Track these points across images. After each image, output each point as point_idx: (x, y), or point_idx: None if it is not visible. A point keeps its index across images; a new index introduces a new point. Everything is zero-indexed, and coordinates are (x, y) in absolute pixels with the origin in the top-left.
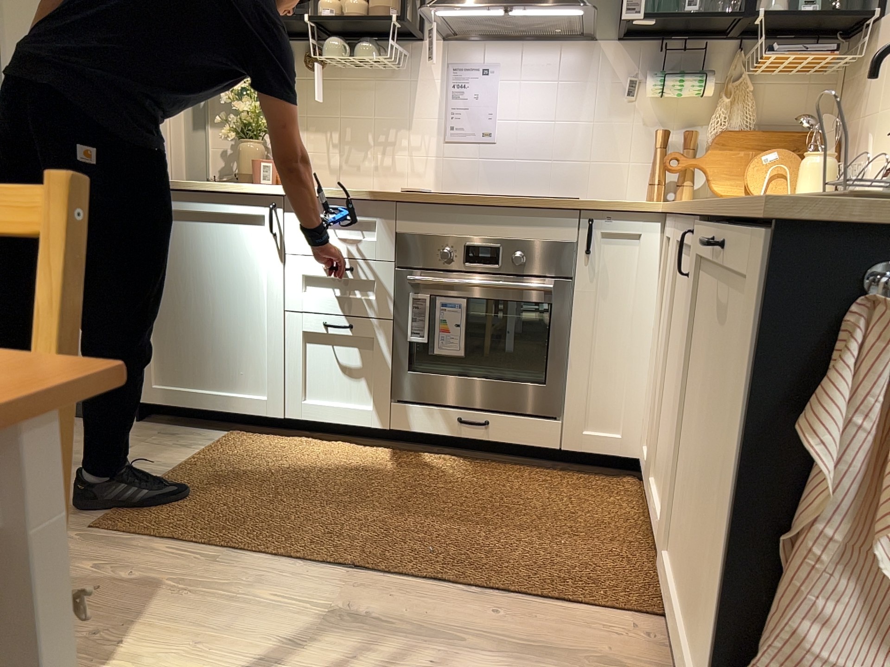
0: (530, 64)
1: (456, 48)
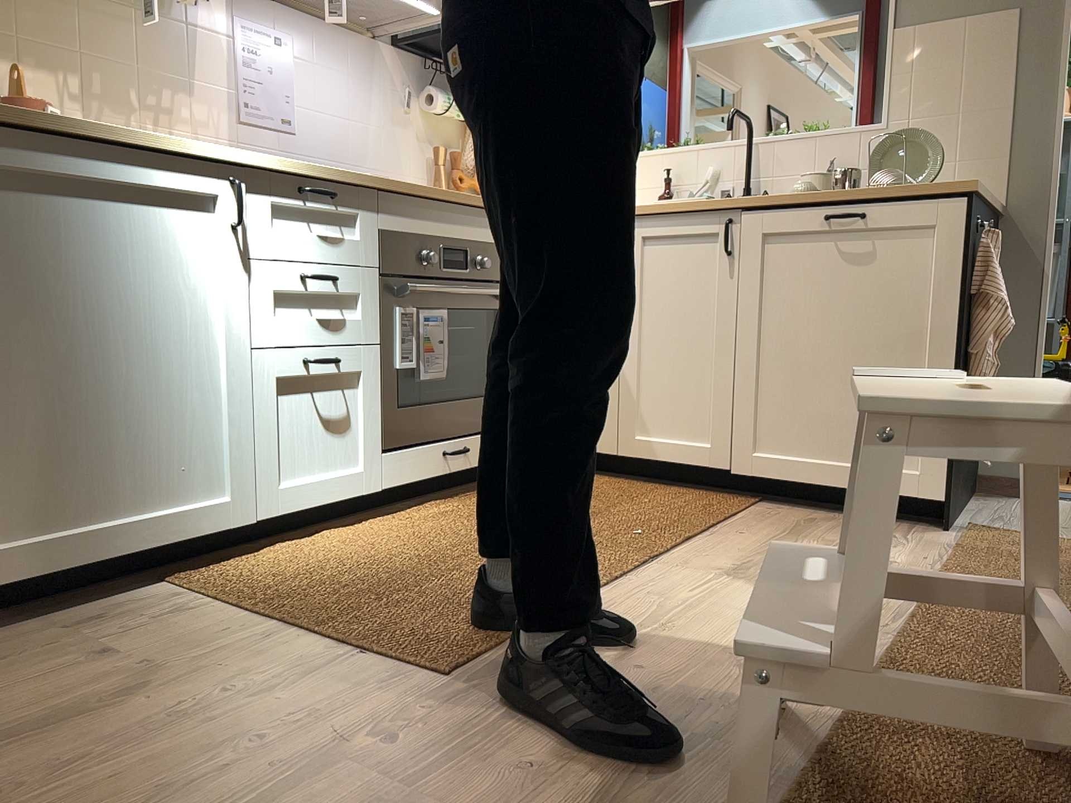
0: (325, 49)
1: (246, 3)
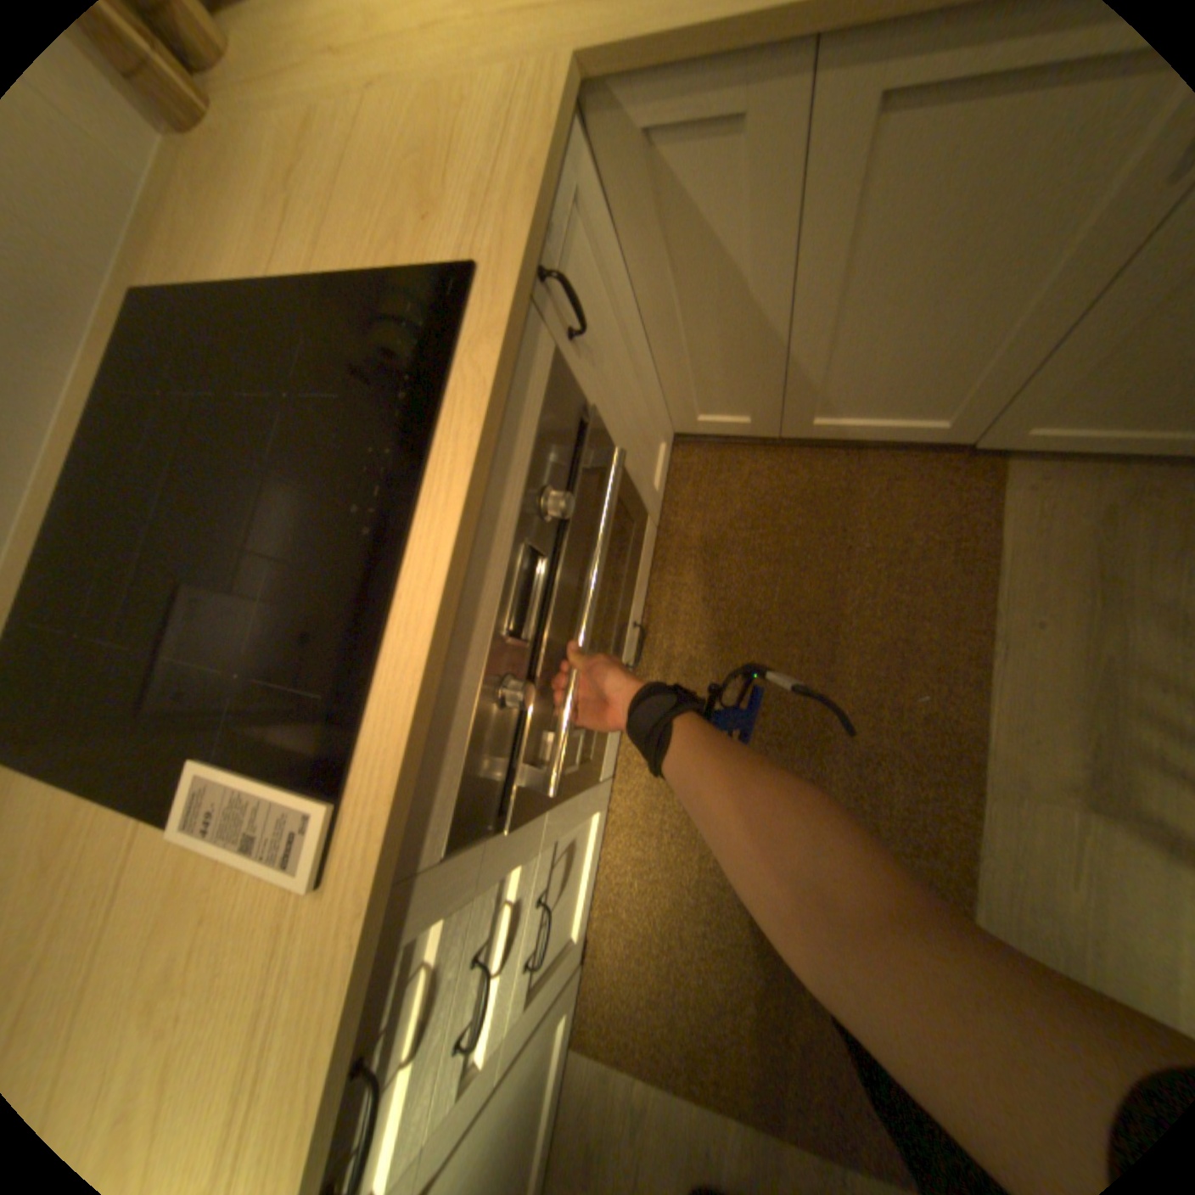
0: None
1: None
